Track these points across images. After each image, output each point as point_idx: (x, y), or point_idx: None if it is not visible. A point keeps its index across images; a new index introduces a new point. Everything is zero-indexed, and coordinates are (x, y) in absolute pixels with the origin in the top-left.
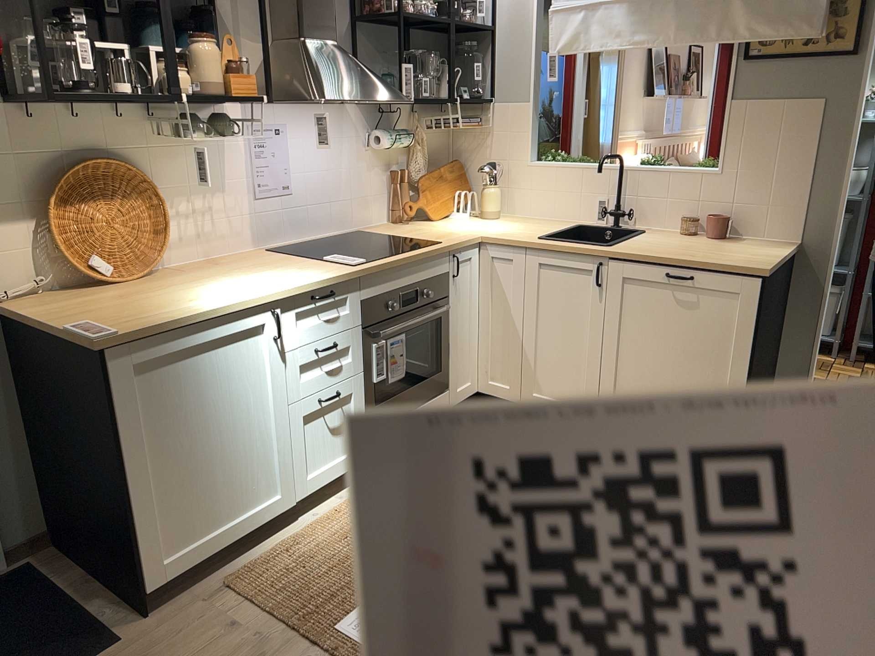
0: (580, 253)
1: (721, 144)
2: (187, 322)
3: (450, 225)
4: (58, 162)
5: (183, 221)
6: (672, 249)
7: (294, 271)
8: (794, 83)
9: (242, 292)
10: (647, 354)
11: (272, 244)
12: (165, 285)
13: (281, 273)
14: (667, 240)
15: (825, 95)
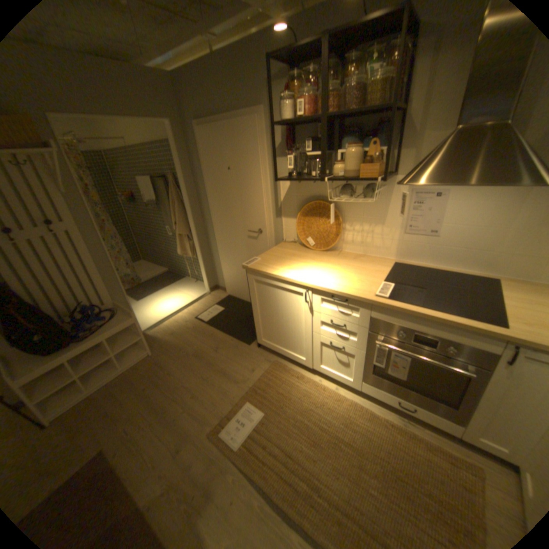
0: None
1: None
2: (269, 274)
3: None
4: (308, 199)
5: (355, 233)
6: None
7: (352, 279)
8: None
9: (305, 275)
10: None
11: (410, 260)
12: (313, 257)
13: (346, 276)
14: None
15: None
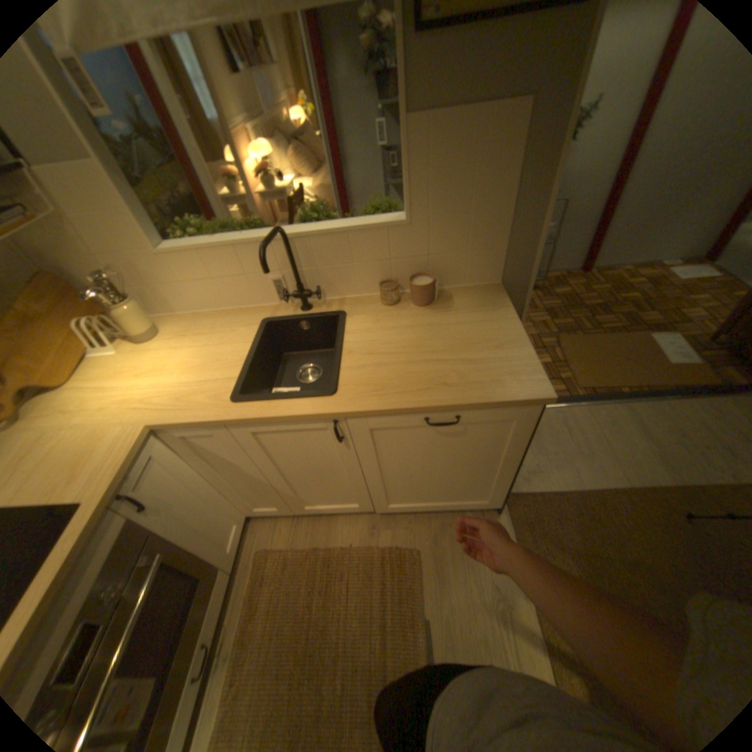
0: (300, 419)
1: (403, 187)
2: None
3: (90, 395)
4: None
5: None
6: (405, 366)
7: None
8: (491, 75)
9: None
10: (410, 472)
11: None
12: None
13: None
14: (380, 332)
15: (532, 91)
